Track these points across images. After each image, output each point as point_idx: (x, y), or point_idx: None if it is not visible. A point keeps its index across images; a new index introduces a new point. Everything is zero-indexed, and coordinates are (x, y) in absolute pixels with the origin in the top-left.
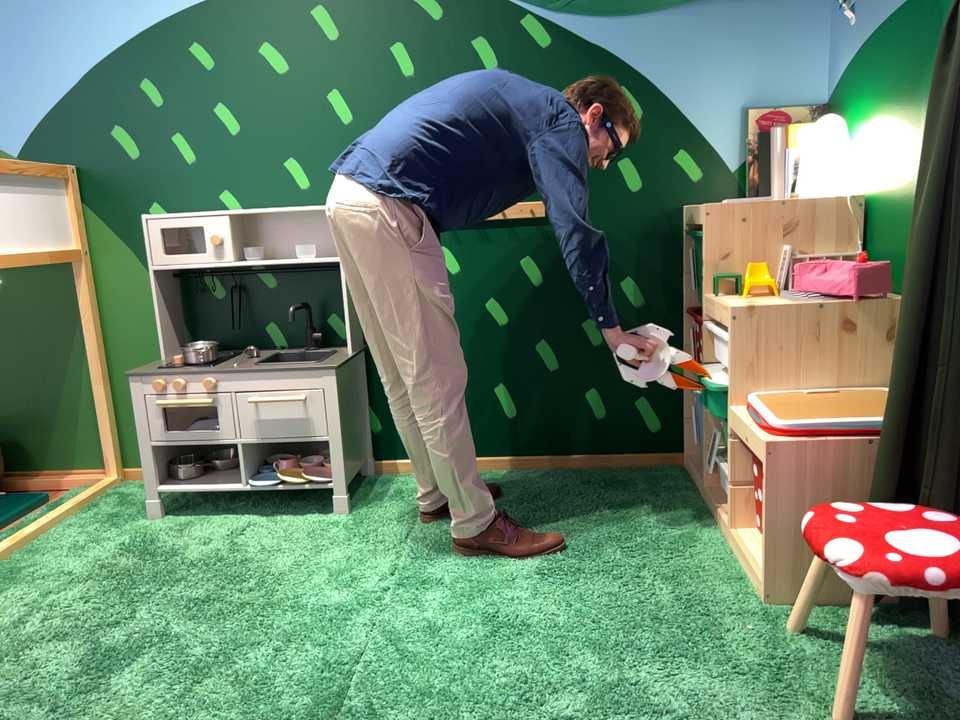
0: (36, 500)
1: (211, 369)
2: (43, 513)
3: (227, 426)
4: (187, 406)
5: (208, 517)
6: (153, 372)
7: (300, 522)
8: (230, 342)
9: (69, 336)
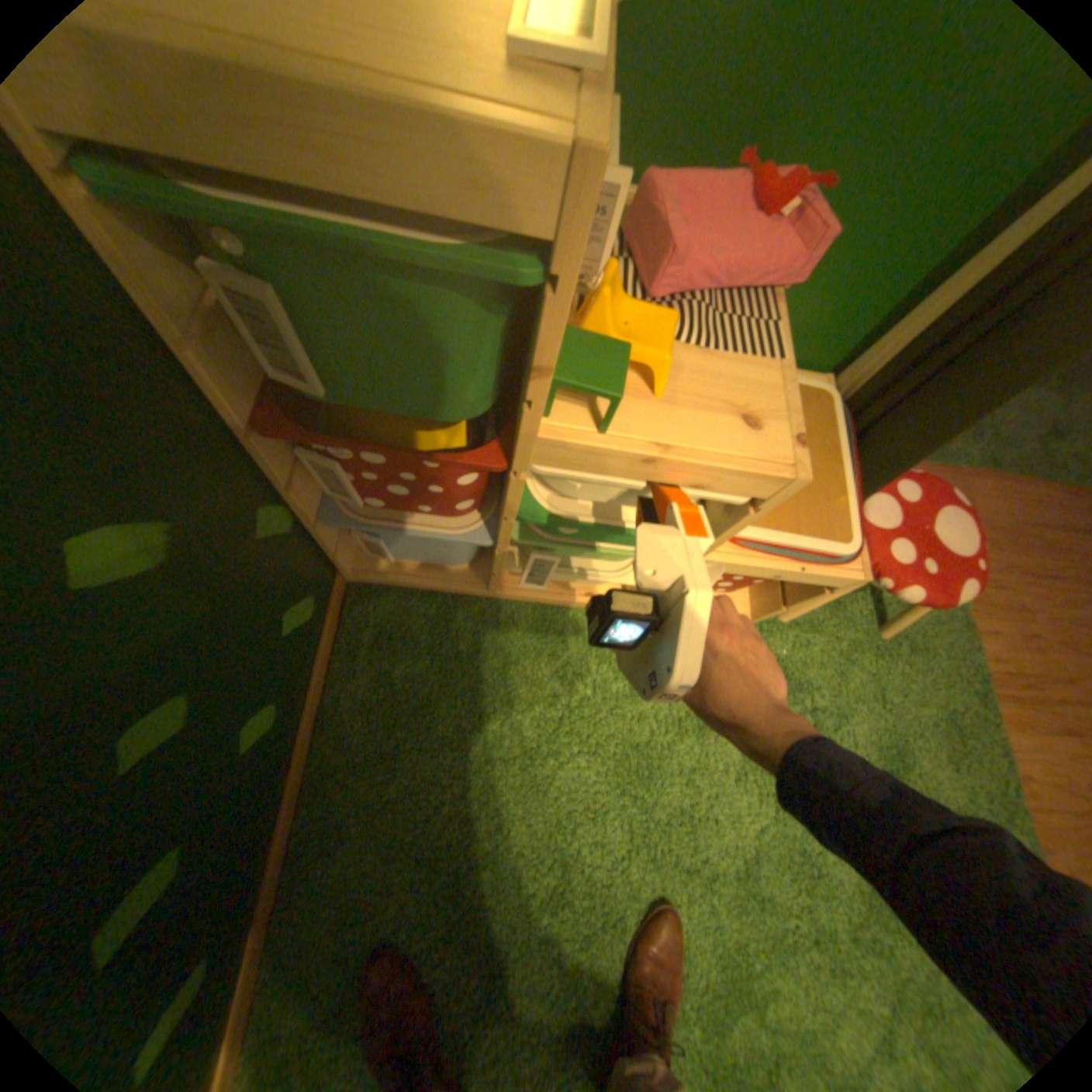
0: None
1: None
2: None
3: None
4: None
5: None
6: None
7: None
8: None
9: None
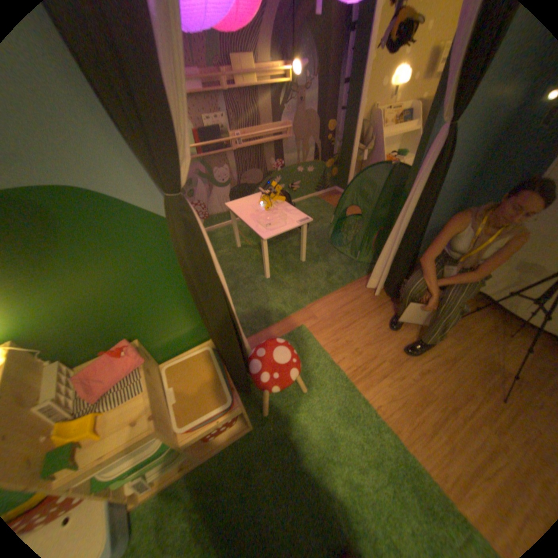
0: None
1: None
2: None
3: None
4: None
5: None
6: None
7: None
8: None
9: None
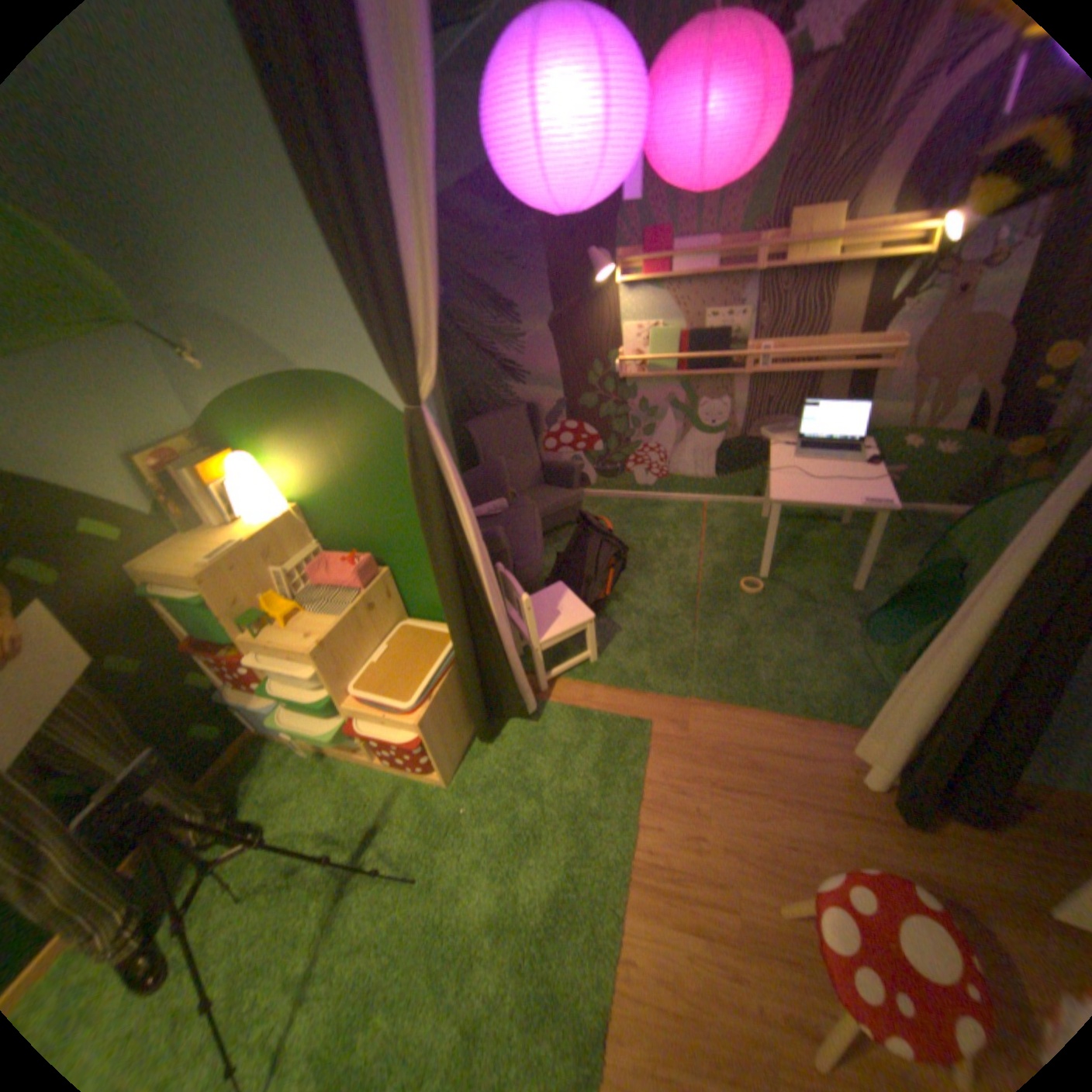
0: None
1: None
2: None
3: None
4: None
5: None
6: None
7: None
8: None
9: None
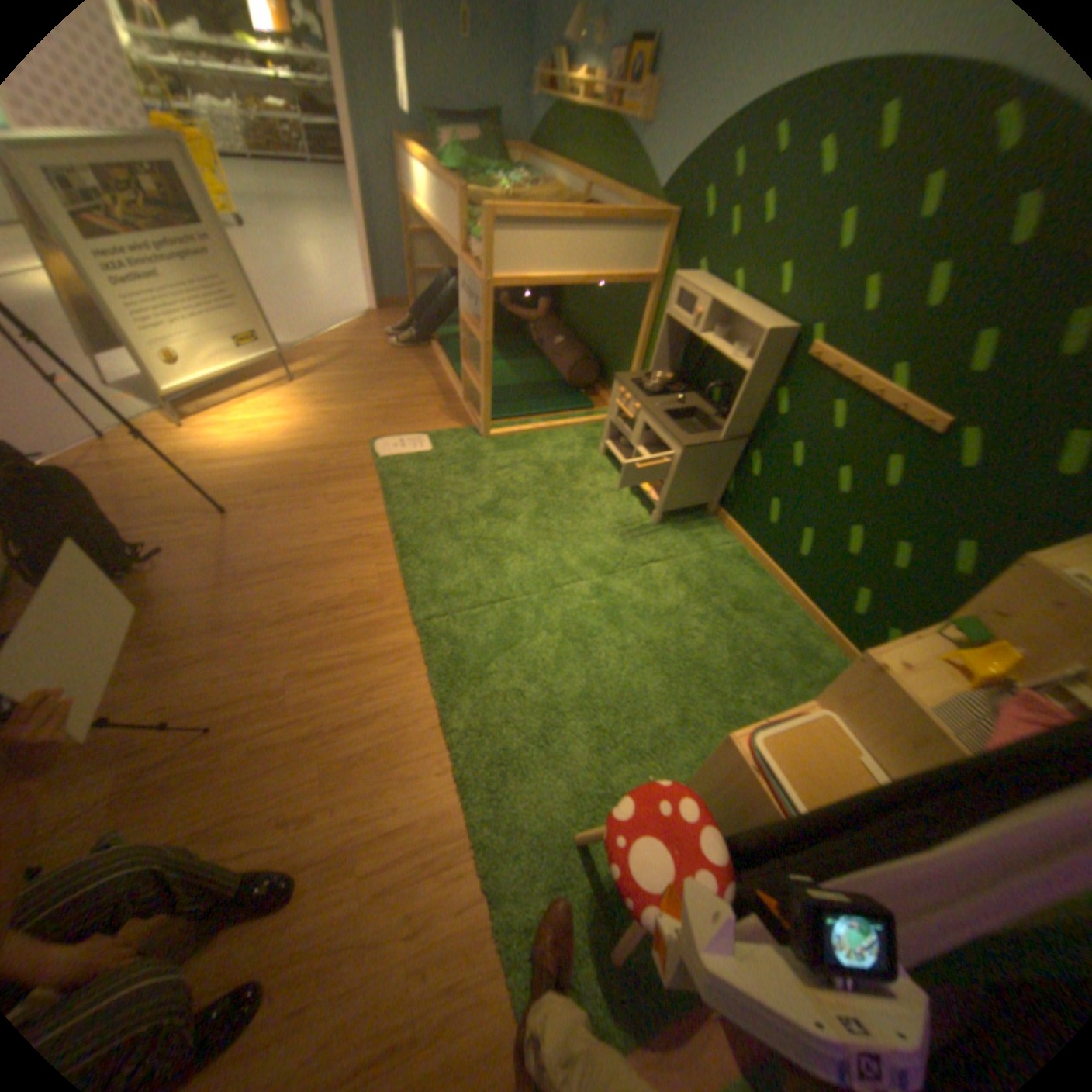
0: (588, 407)
1: (641, 401)
2: (580, 417)
3: (633, 437)
4: (622, 413)
5: (614, 473)
6: (621, 384)
7: (634, 510)
8: (694, 381)
9: (639, 326)
